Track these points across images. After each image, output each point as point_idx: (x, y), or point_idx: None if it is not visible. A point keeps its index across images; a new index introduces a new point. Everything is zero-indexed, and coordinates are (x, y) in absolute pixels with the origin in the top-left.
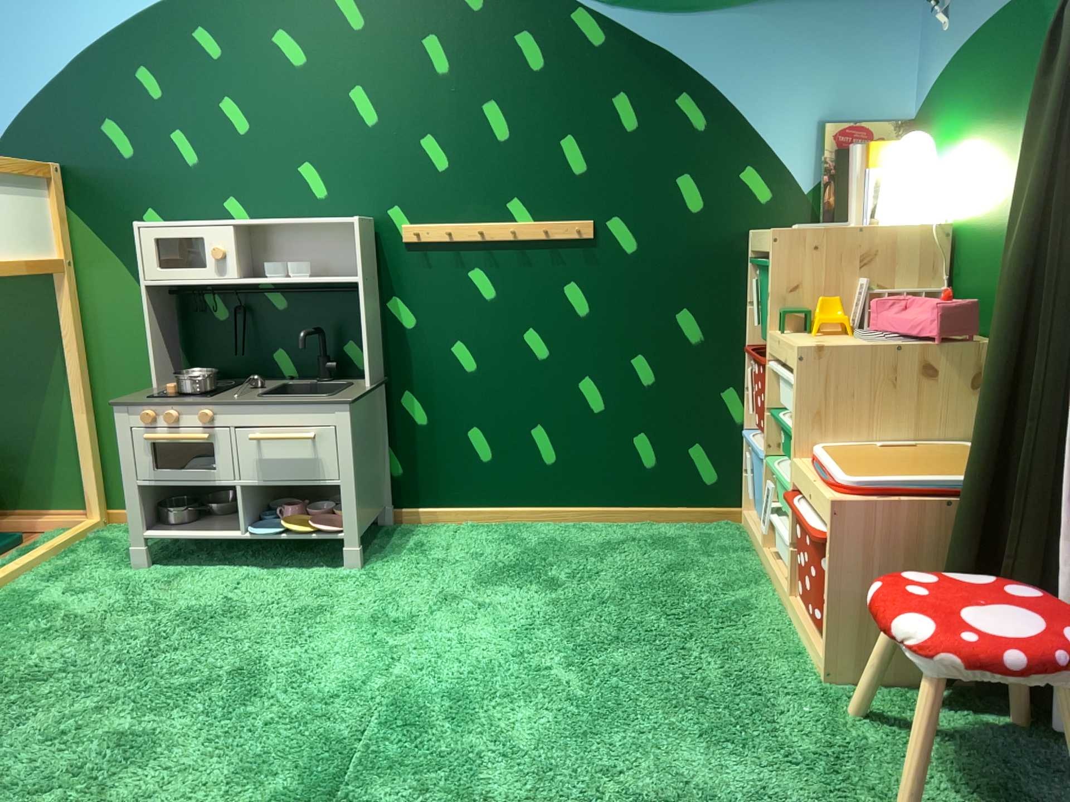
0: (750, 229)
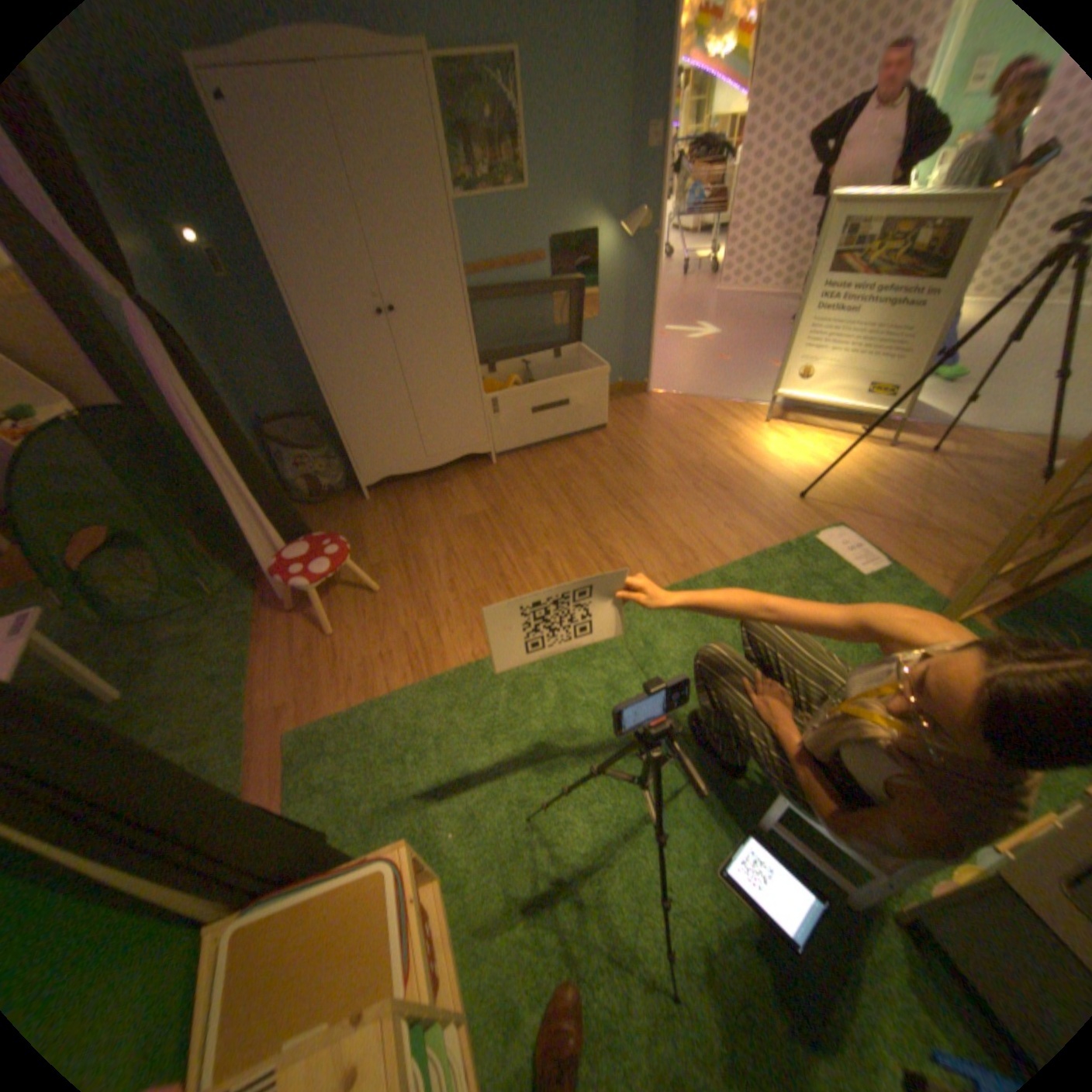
0: None
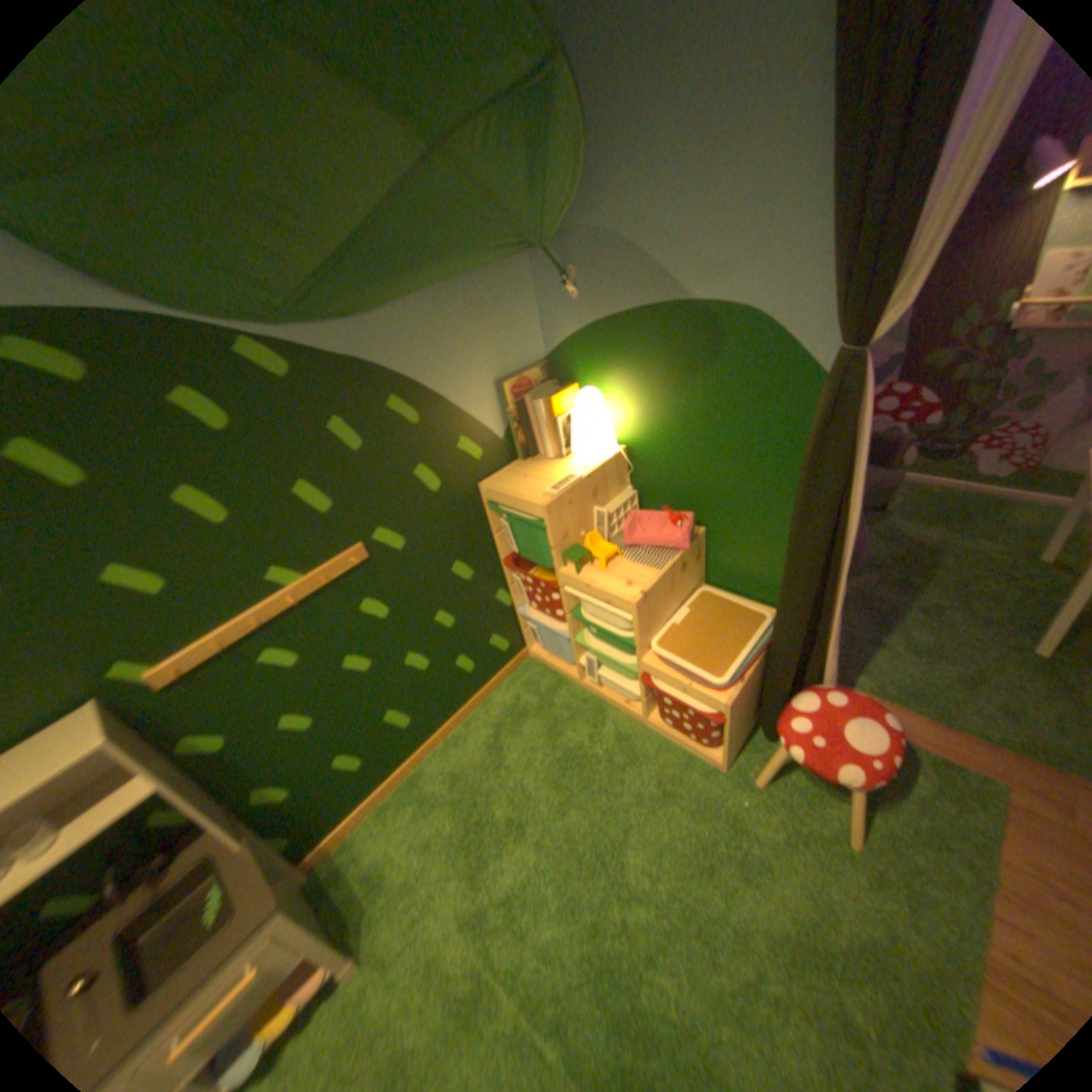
0: (479, 483)
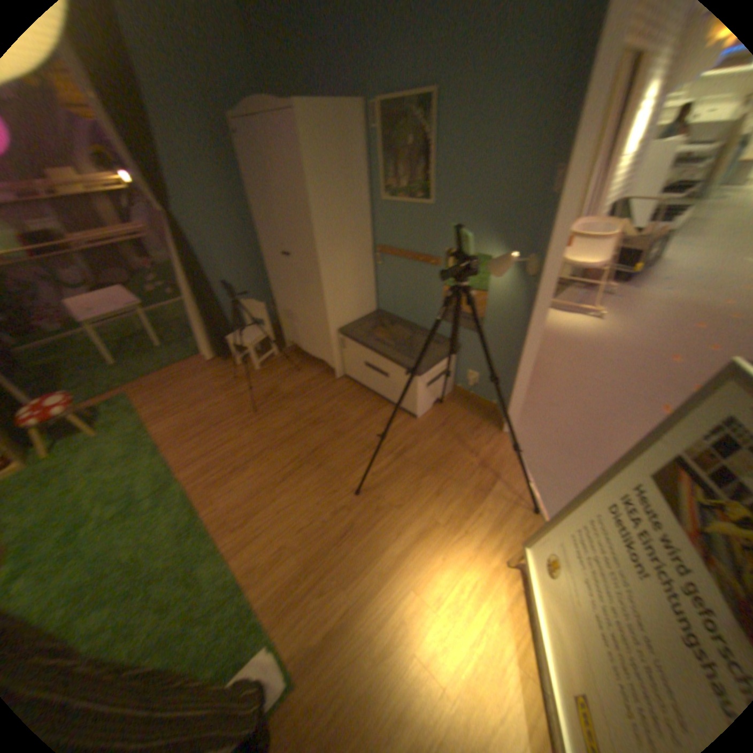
0: None
